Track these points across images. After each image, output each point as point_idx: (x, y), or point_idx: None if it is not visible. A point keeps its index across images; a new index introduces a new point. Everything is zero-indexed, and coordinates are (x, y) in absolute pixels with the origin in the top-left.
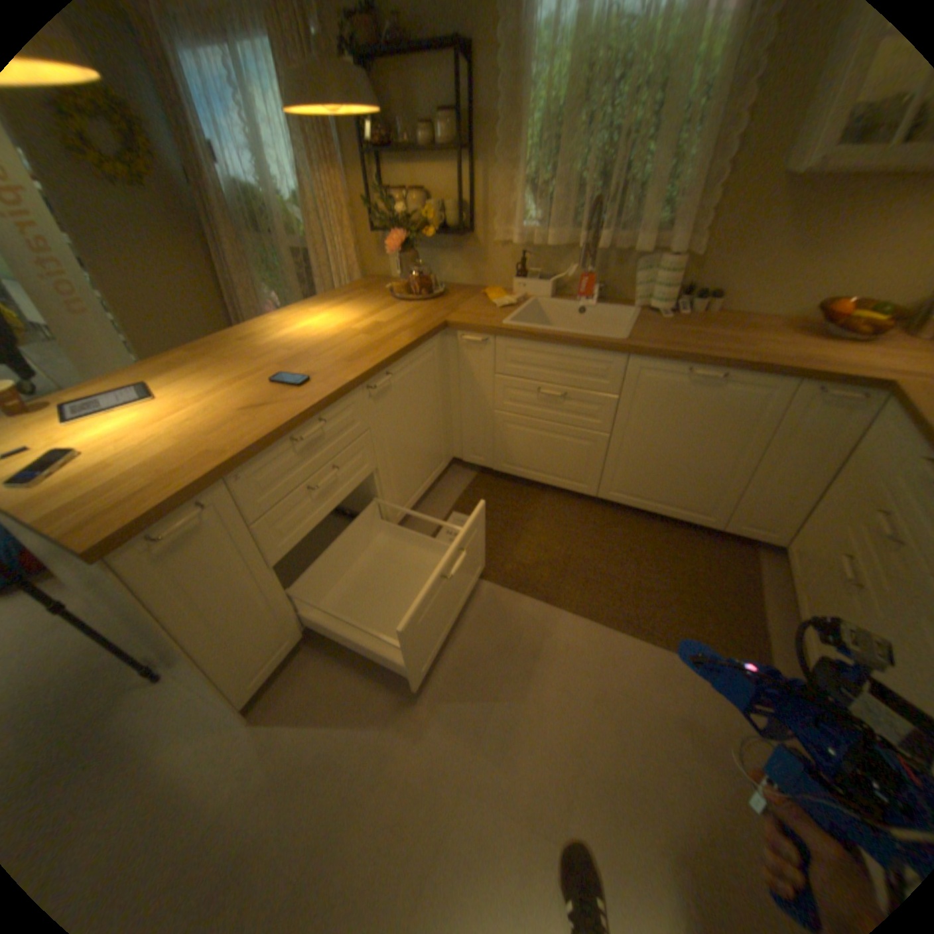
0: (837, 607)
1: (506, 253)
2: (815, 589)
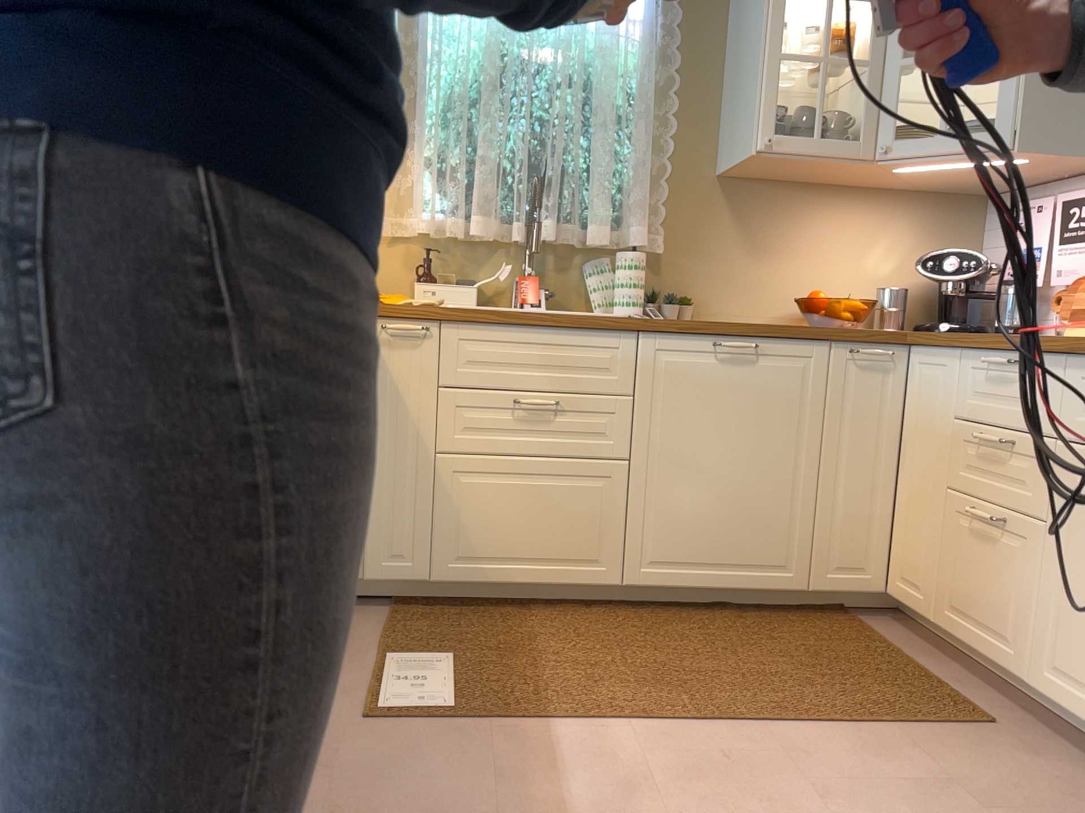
0: (992, 572)
1: (396, 251)
2: (953, 589)
